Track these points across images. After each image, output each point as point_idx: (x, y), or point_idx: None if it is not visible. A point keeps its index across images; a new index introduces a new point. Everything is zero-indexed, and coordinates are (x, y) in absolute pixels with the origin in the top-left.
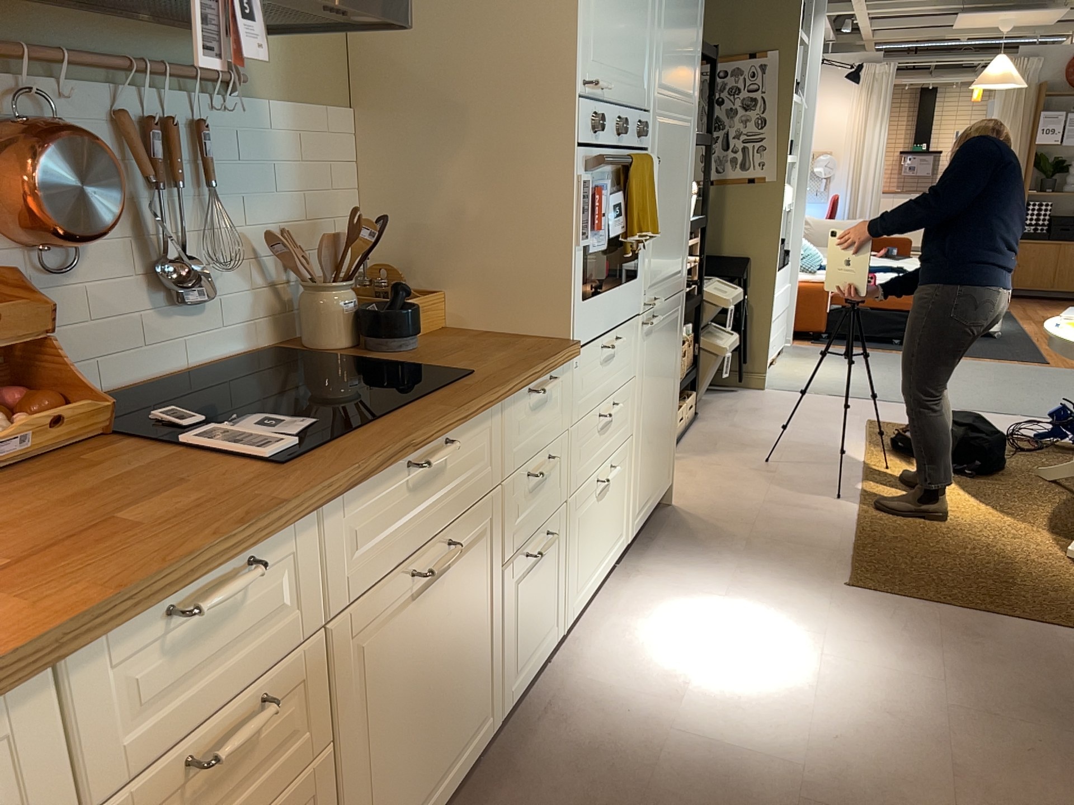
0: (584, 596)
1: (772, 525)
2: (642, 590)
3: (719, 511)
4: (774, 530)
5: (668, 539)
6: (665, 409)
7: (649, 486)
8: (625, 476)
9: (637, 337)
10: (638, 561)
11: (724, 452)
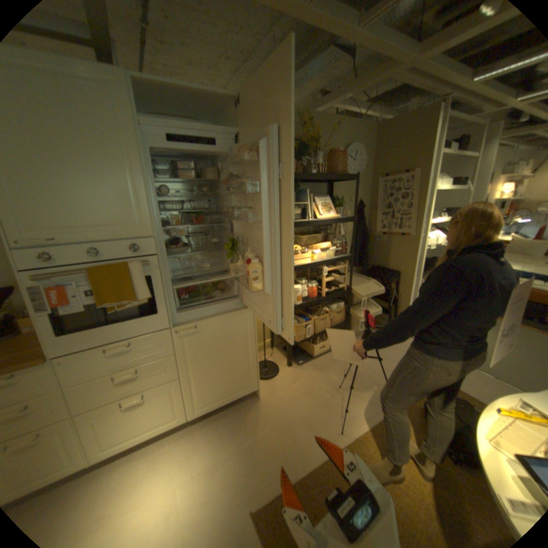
0: (115, 450)
1: (281, 438)
2: (173, 450)
3: (272, 413)
4: (276, 443)
5: (227, 421)
6: (230, 362)
7: (213, 396)
8: (168, 397)
9: (166, 339)
10: (198, 429)
11: (326, 373)
